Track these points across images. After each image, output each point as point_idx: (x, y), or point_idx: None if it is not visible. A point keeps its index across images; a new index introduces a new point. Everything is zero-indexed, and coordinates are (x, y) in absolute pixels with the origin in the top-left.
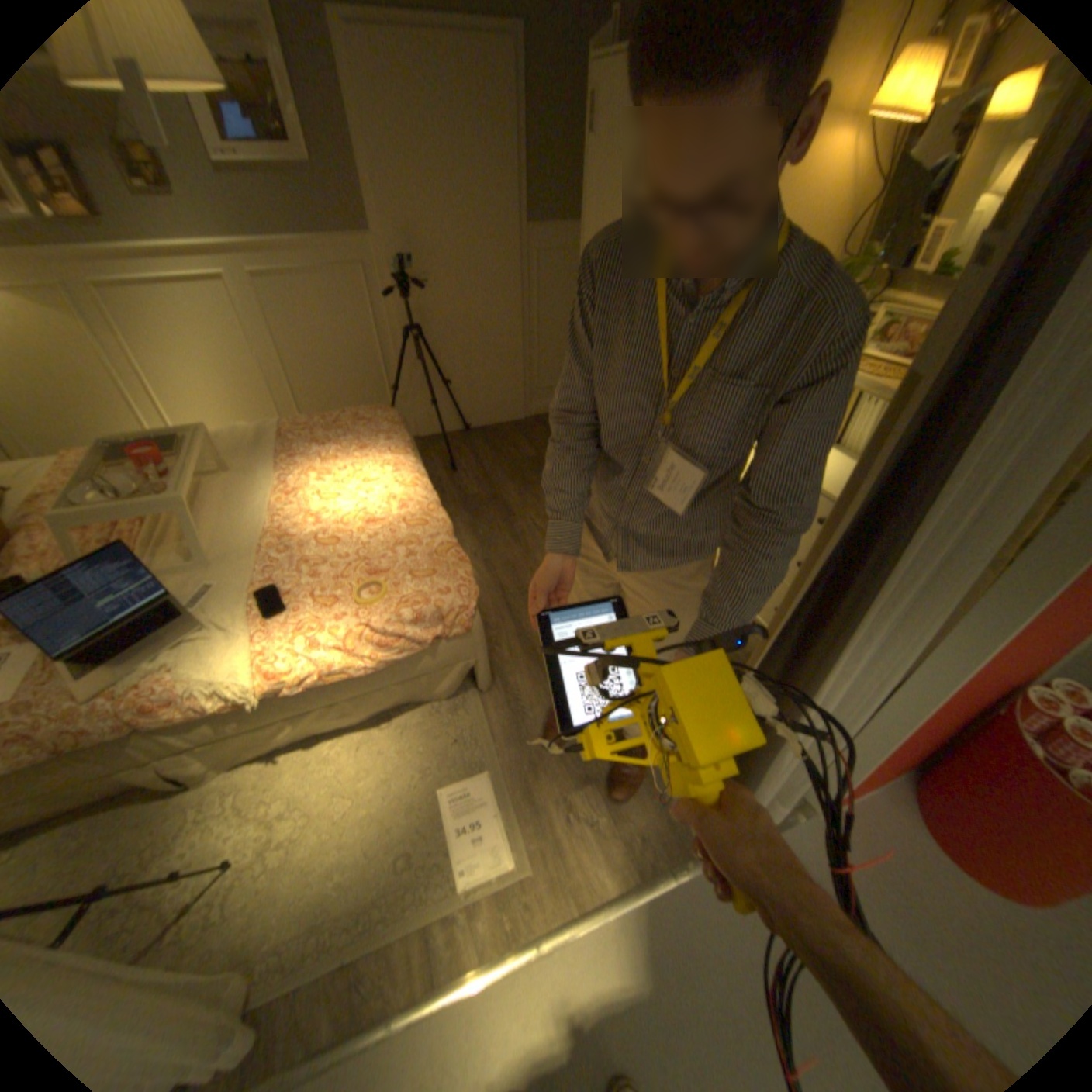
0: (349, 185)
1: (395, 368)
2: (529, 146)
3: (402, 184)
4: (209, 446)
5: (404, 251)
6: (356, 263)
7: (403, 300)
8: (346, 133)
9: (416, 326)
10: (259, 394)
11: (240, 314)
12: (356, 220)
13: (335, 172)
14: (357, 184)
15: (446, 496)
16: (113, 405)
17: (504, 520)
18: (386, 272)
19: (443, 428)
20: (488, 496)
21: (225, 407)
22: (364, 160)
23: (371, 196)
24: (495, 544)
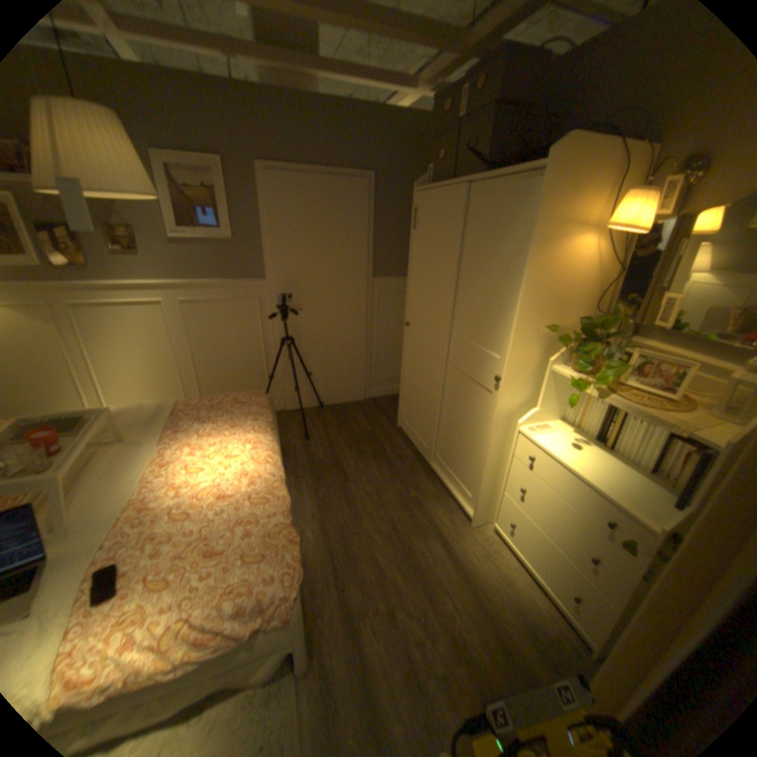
0: (256, 251)
1: (273, 362)
2: (375, 234)
3: (291, 252)
4: (111, 422)
5: (288, 290)
6: (255, 297)
7: (284, 320)
8: (258, 224)
9: (292, 336)
10: (173, 377)
11: (169, 325)
12: (258, 271)
13: (248, 245)
14: (261, 252)
15: (297, 460)
16: (63, 382)
17: (340, 484)
18: (274, 302)
19: (304, 404)
20: (330, 462)
21: (145, 385)
22: (268, 238)
23: (270, 259)
24: (331, 506)
